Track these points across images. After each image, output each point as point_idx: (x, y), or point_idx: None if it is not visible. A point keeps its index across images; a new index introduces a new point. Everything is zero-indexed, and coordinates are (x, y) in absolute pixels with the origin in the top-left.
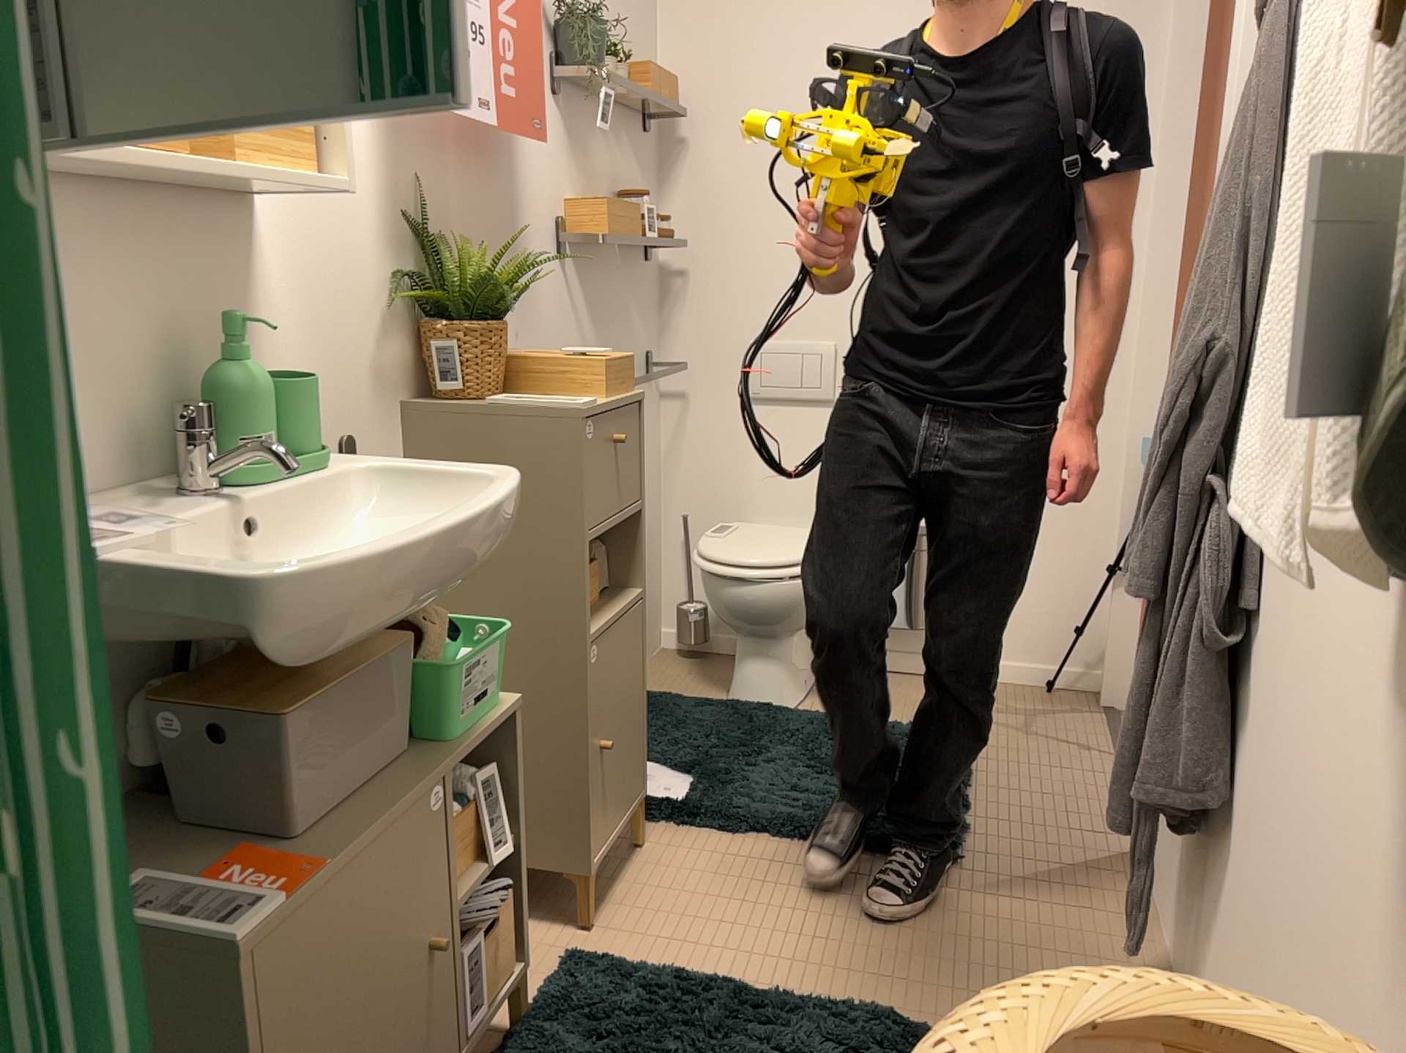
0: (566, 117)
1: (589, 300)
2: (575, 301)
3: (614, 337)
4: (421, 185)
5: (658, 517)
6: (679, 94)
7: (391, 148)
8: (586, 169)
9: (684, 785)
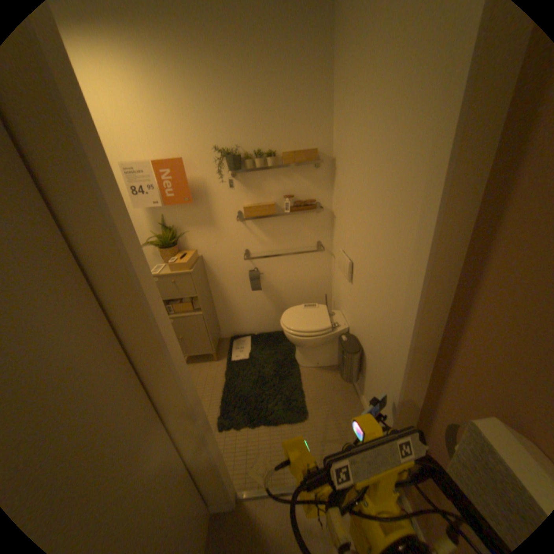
0: (241, 181)
1: (263, 230)
2: (252, 232)
3: (285, 240)
4: (163, 216)
5: (326, 290)
6: (316, 153)
7: (150, 211)
8: (259, 193)
9: (240, 358)
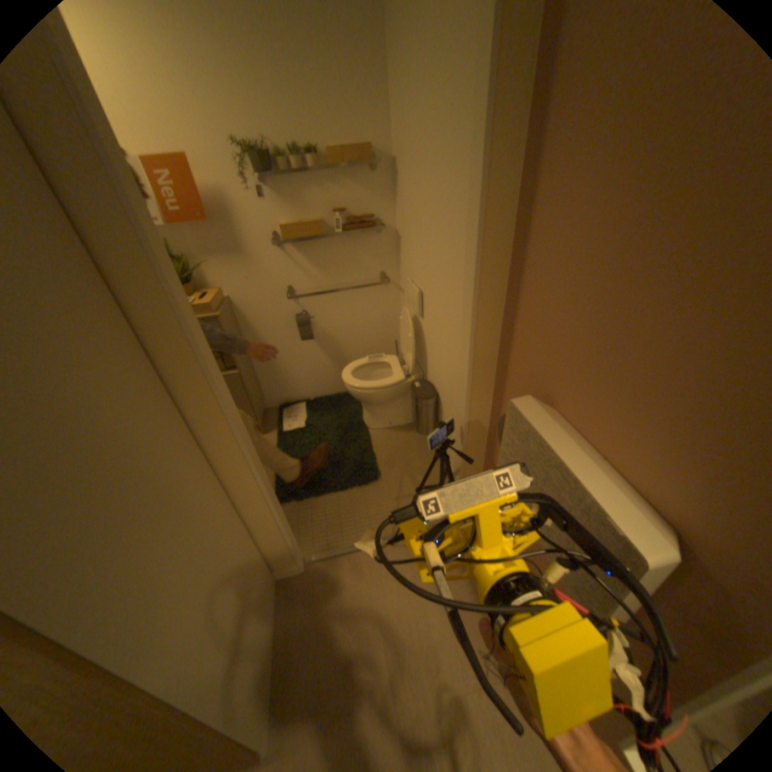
0: (273, 188)
1: (309, 259)
2: (294, 261)
3: (339, 271)
4: (166, 241)
5: (397, 337)
6: (371, 149)
7: None
8: (299, 205)
9: (295, 428)
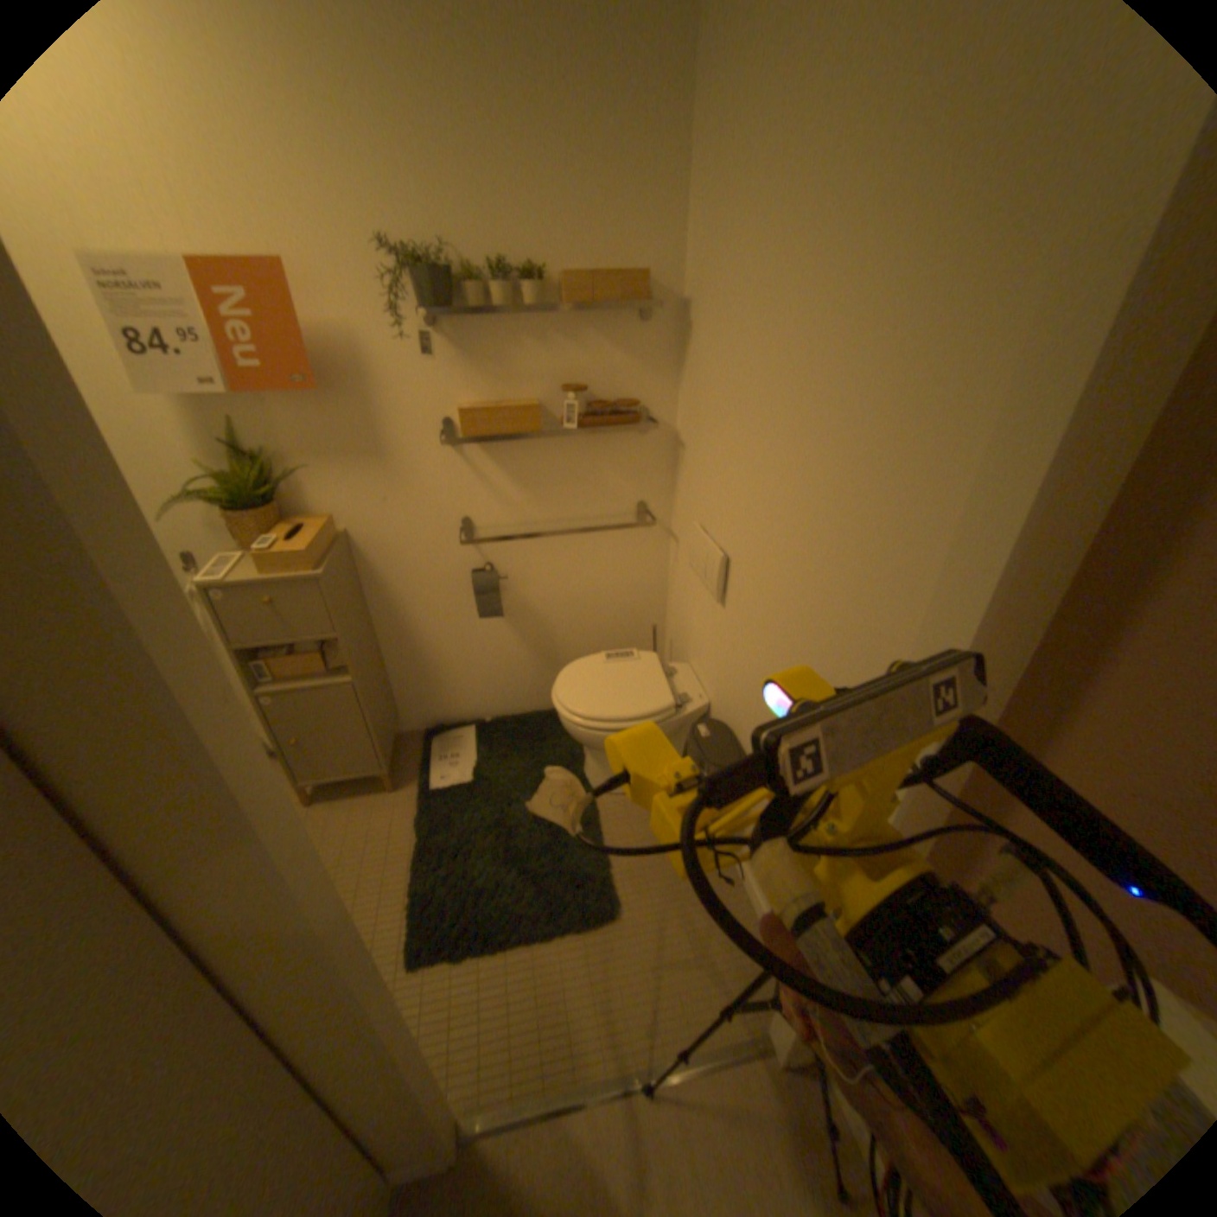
0: (451, 337)
1: (508, 470)
2: (479, 473)
3: (561, 495)
4: (229, 421)
5: (654, 615)
6: (648, 281)
7: (189, 404)
8: (498, 373)
9: (452, 783)
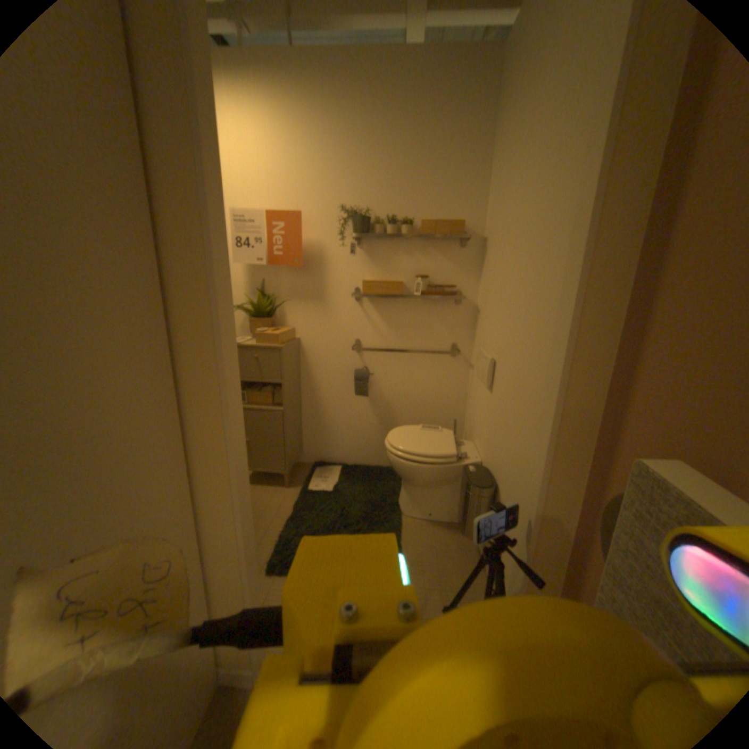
0: (367, 248)
1: (384, 315)
2: (369, 315)
3: (410, 332)
4: (264, 279)
5: (459, 415)
6: (465, 222)
7: (251, 271)
8: (386, 265)
9: (322, 488)
